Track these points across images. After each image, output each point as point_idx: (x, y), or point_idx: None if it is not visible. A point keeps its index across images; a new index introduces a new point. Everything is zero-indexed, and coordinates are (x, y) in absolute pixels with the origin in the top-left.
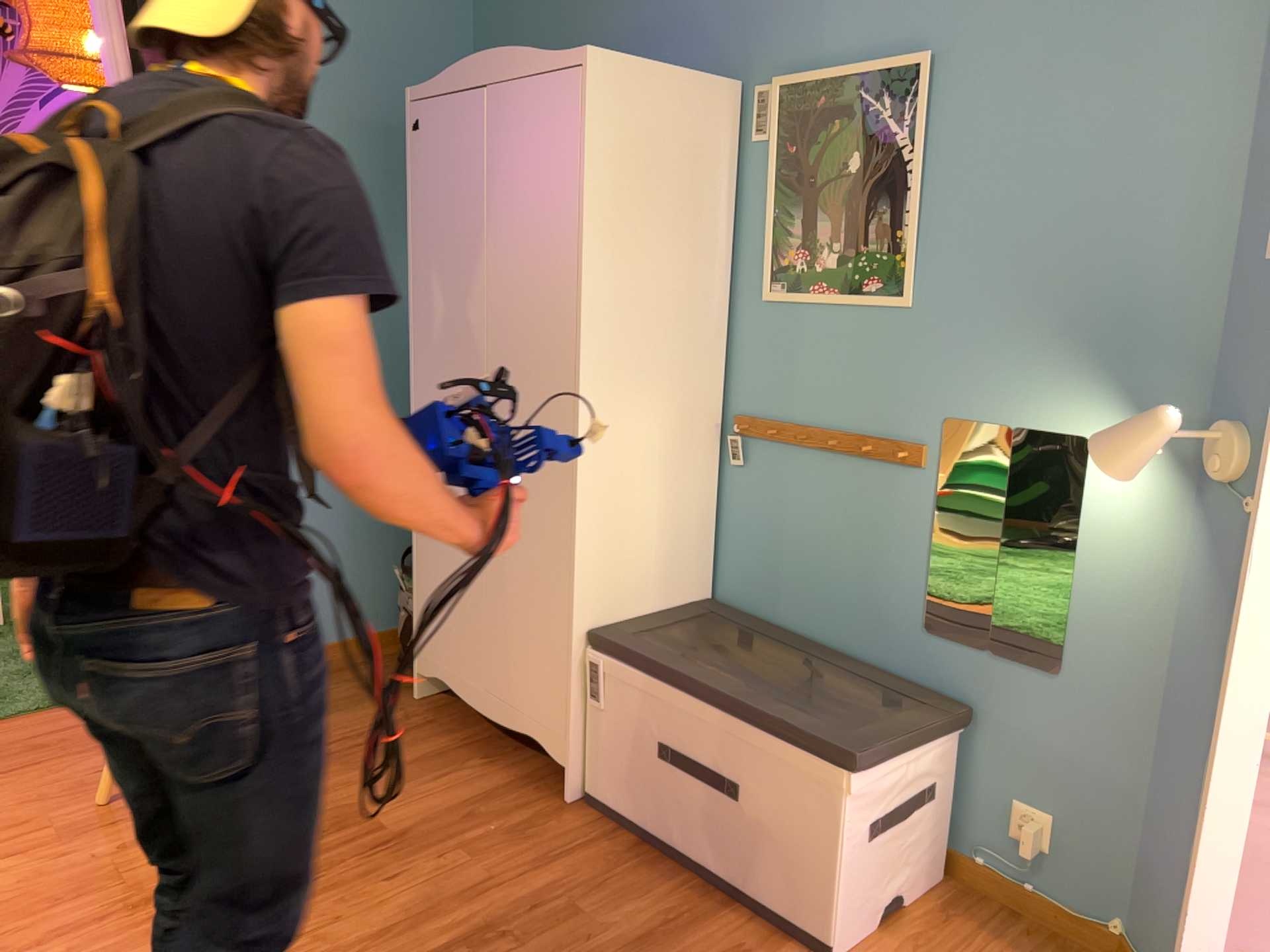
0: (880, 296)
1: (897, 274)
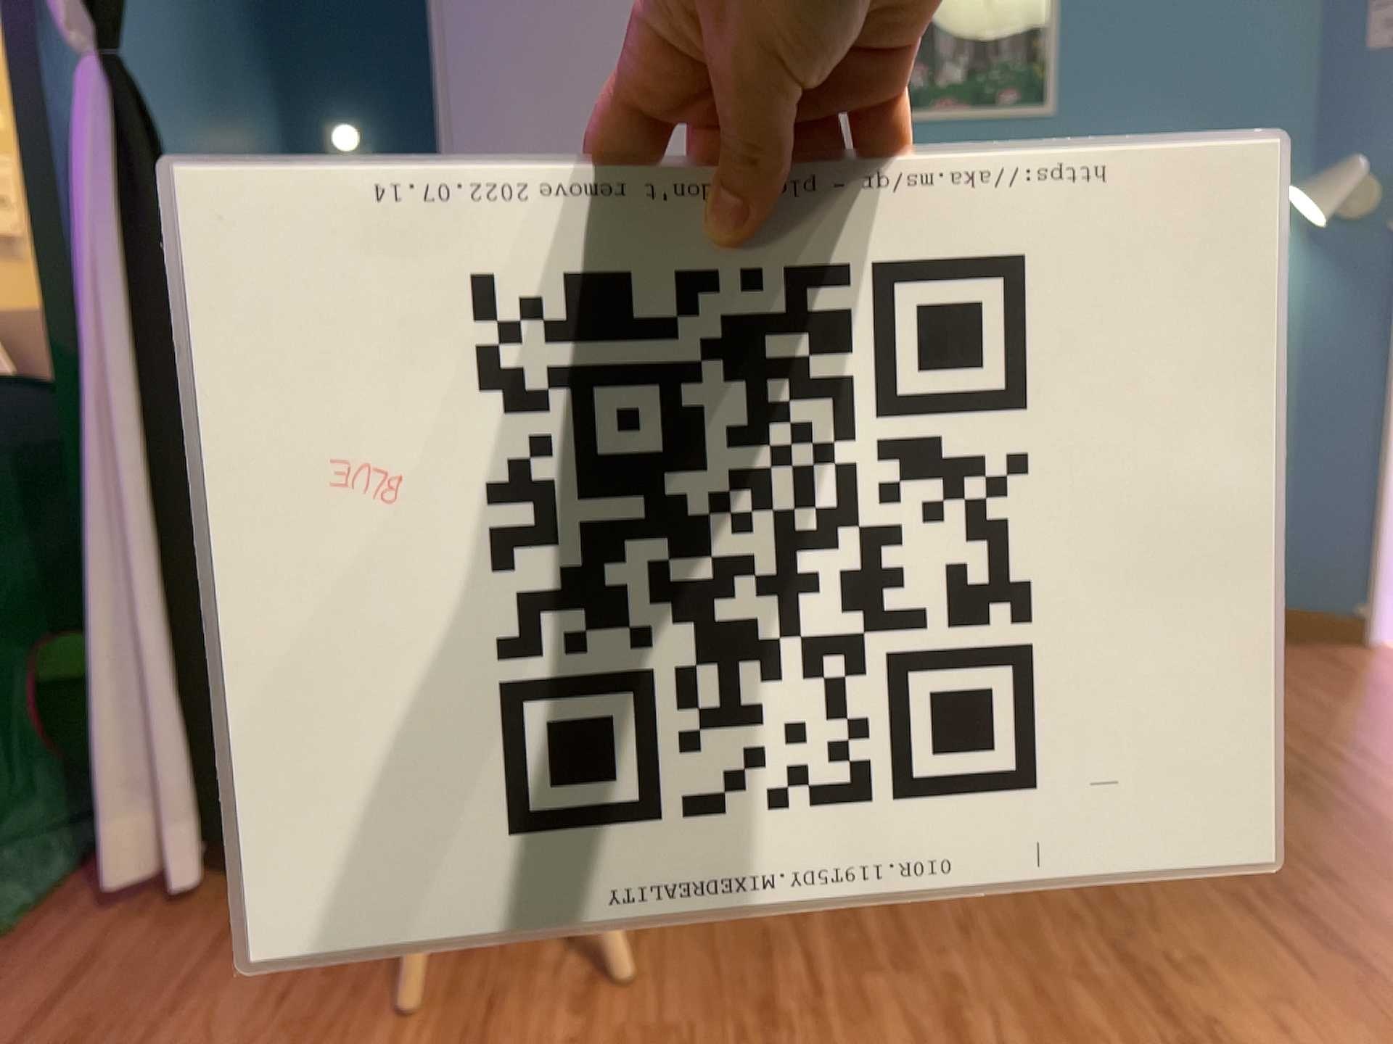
0: (1022, 105)
1: (1038, 81)
